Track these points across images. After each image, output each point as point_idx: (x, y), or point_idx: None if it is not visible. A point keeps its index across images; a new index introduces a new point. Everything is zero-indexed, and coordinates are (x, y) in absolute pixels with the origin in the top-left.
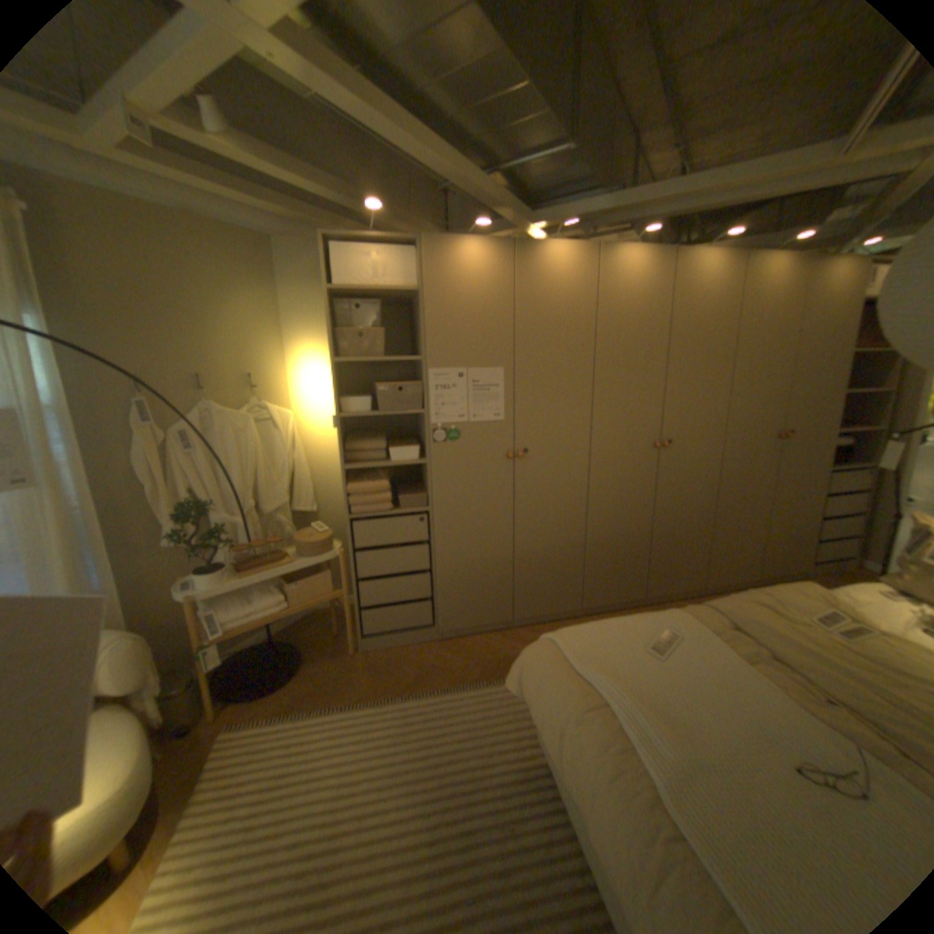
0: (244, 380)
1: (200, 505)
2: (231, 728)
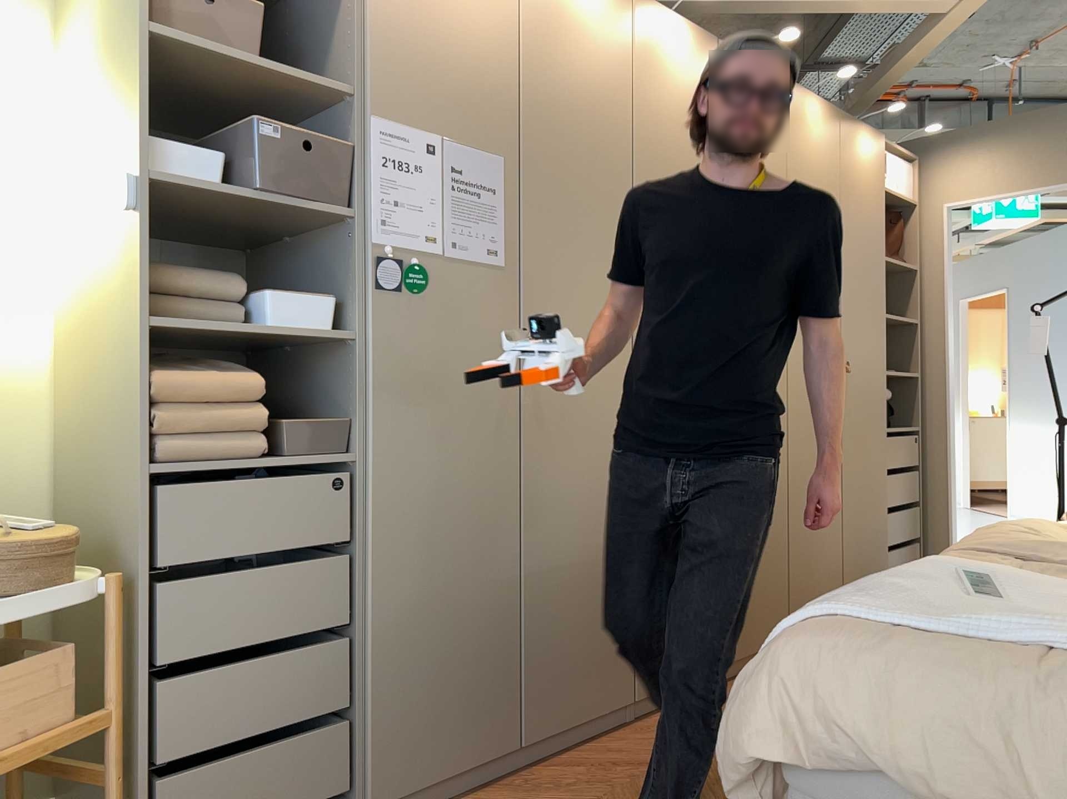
0: None
1: None
2: None
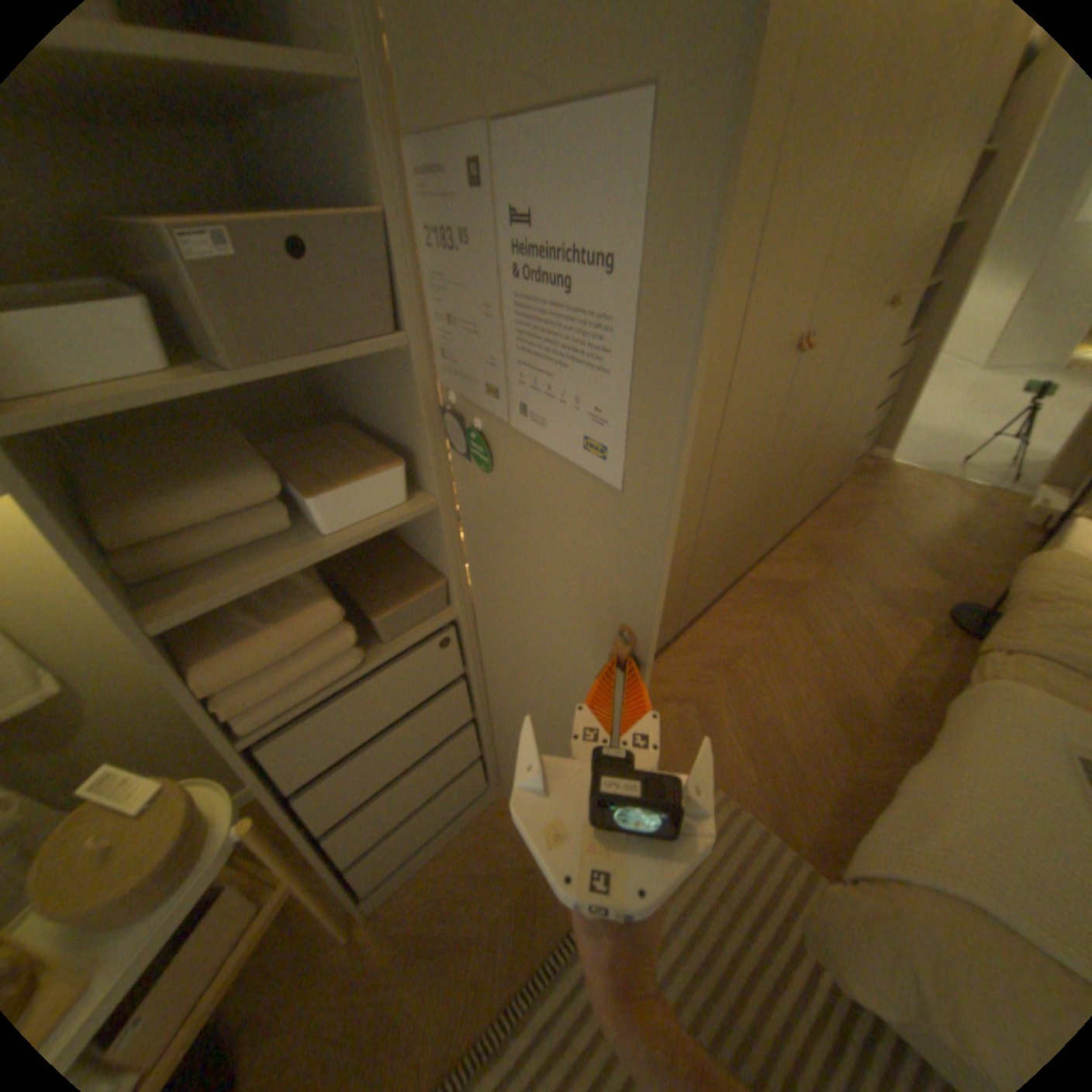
0: None
1: None
2: None
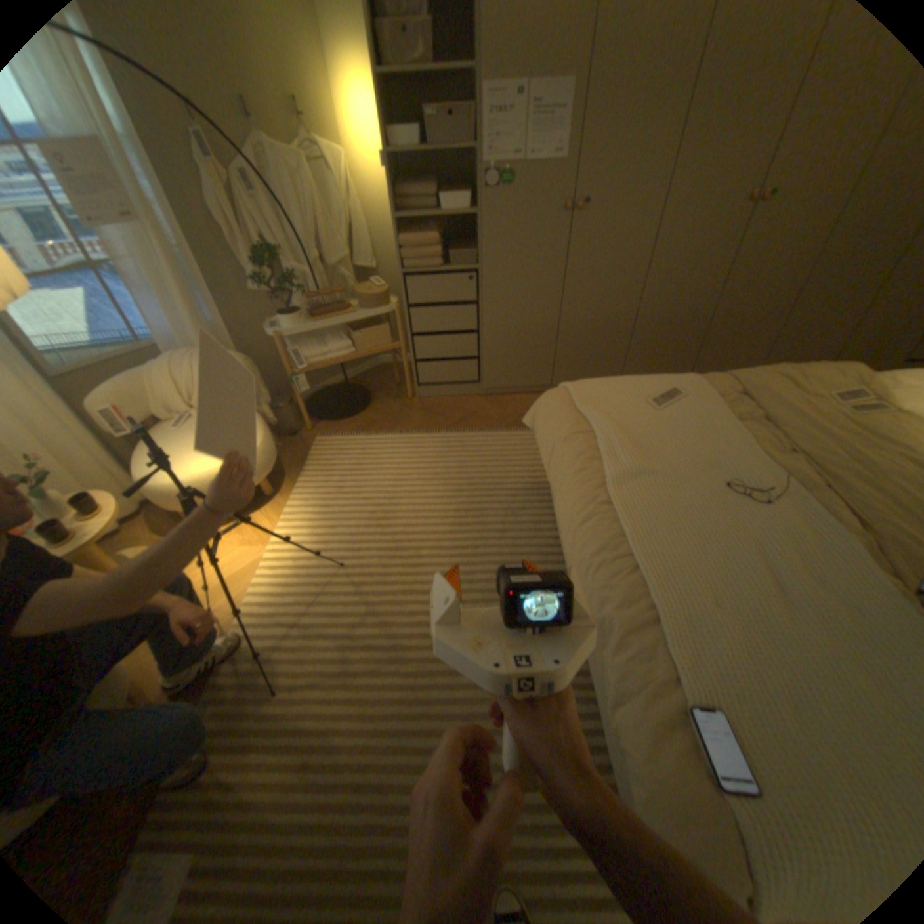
0: (290, 105)
1: (271, 250)
2: (324, 435)
